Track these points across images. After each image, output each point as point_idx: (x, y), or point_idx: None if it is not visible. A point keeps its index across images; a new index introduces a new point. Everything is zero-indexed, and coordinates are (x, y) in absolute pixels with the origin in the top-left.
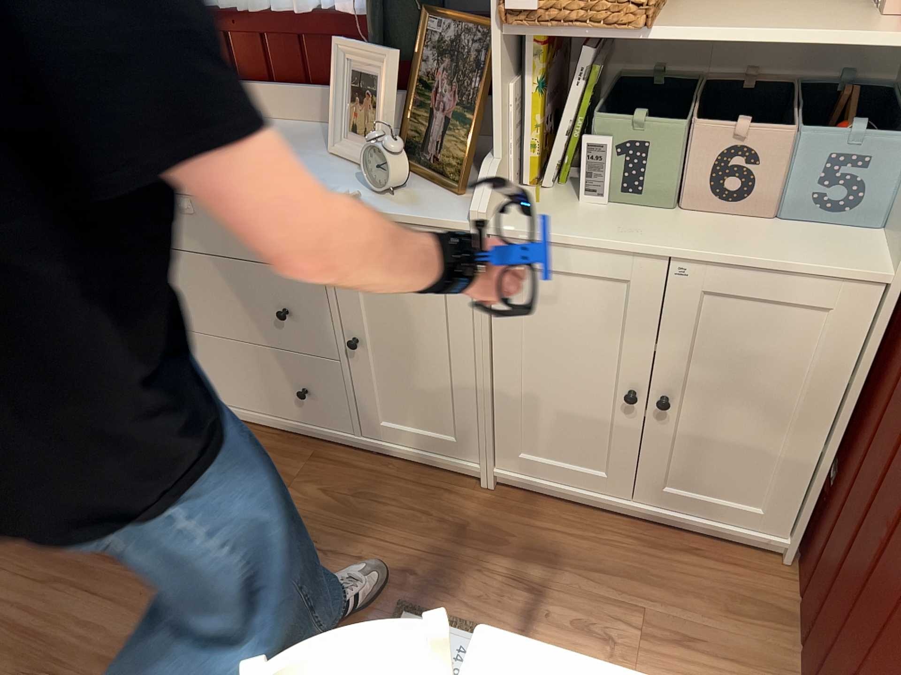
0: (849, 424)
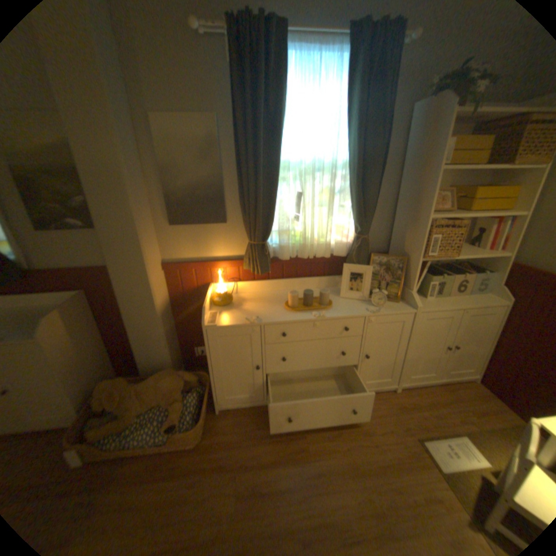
0: (500, 340)
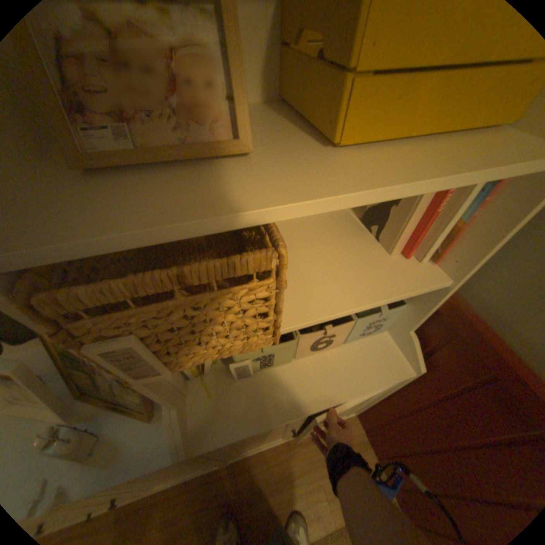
0: (389, 399)
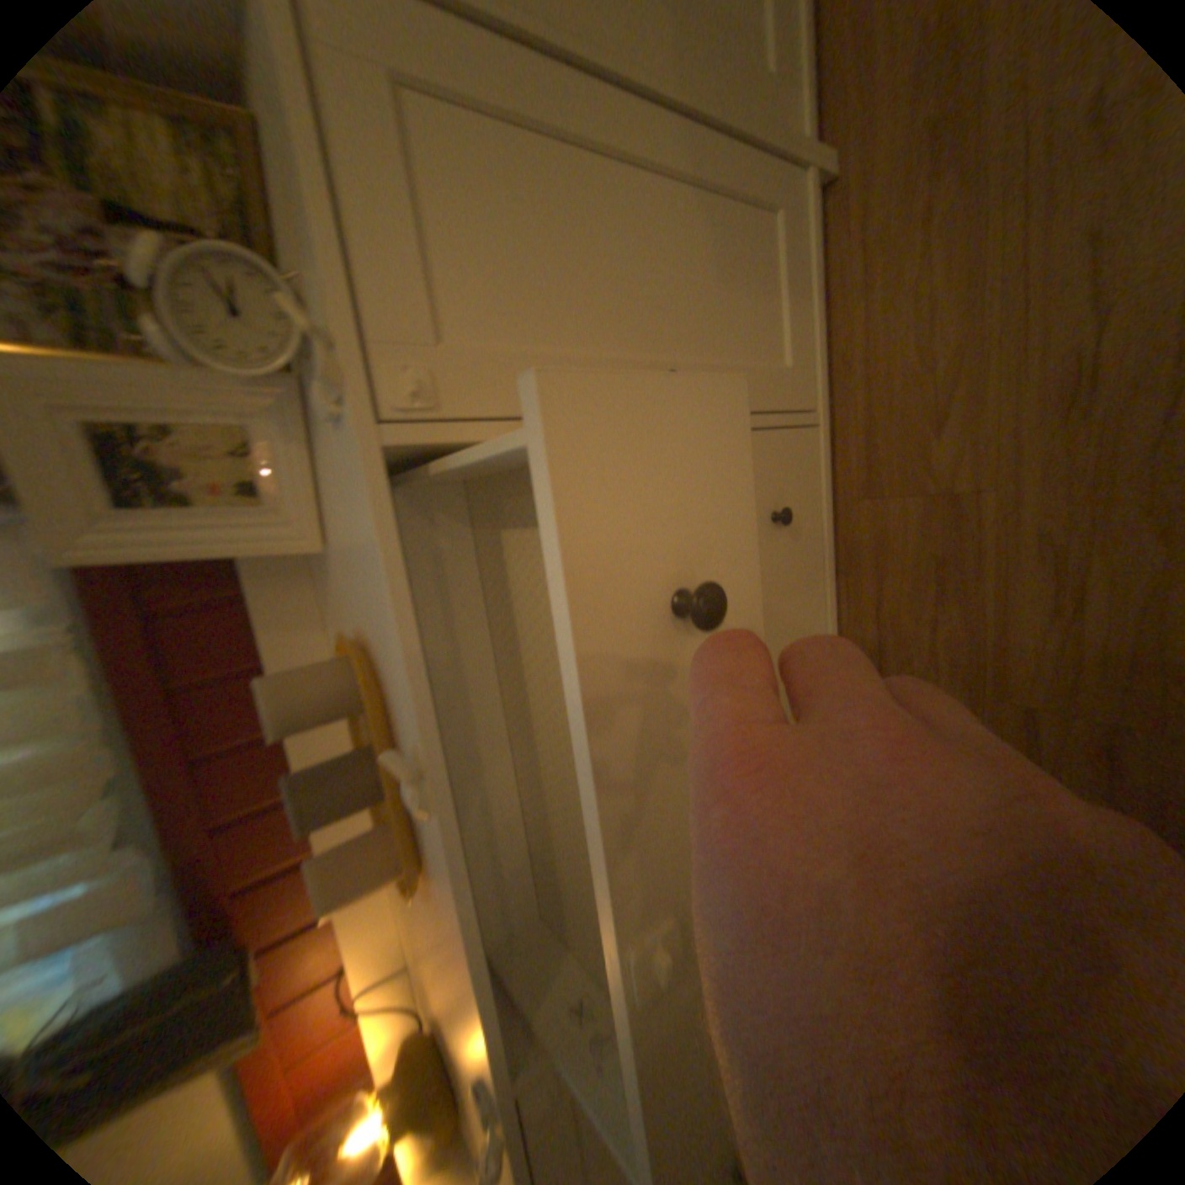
0: None
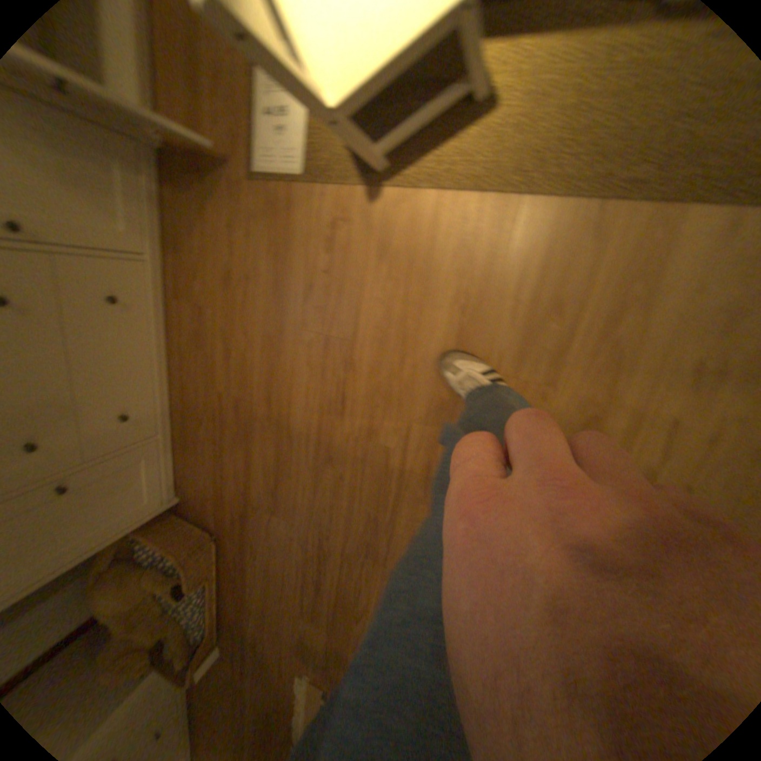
0: None
